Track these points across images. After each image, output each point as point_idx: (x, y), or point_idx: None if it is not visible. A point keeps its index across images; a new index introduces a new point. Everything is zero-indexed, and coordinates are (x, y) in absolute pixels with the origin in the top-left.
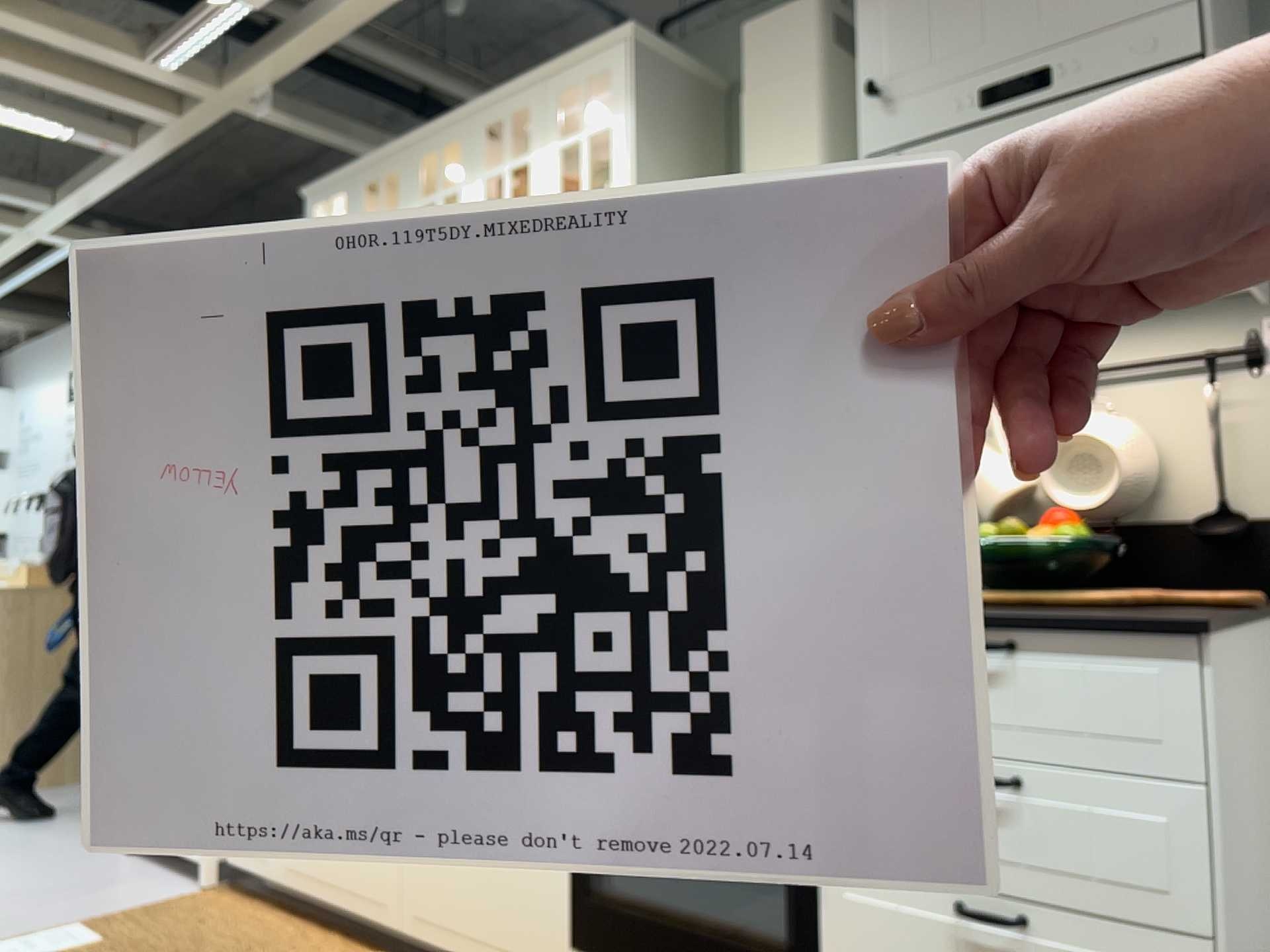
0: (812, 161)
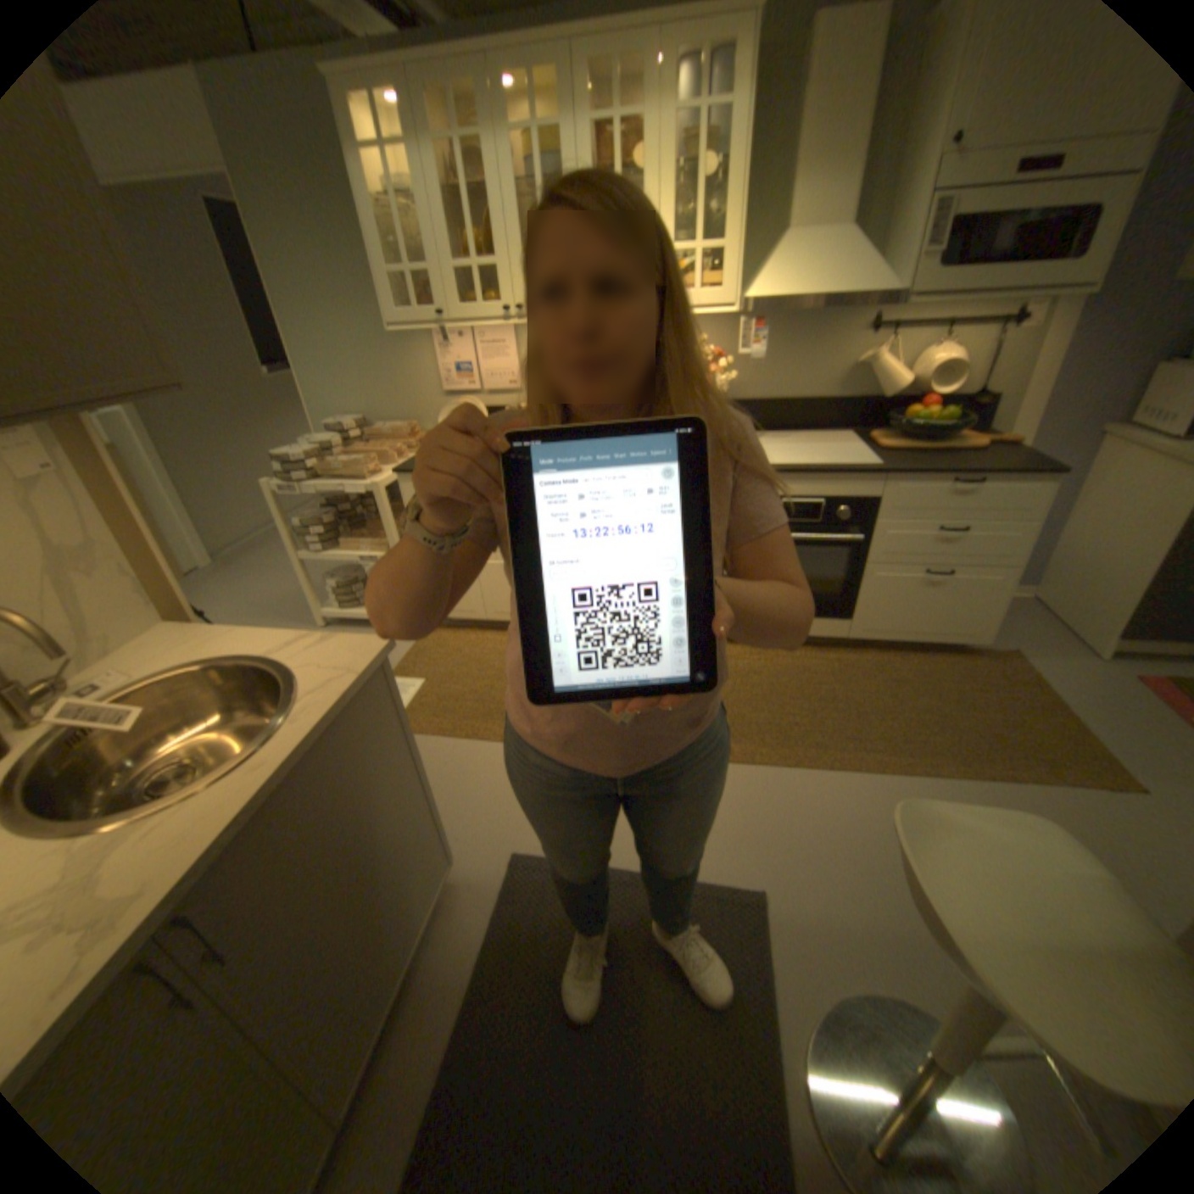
0: (858, 163)
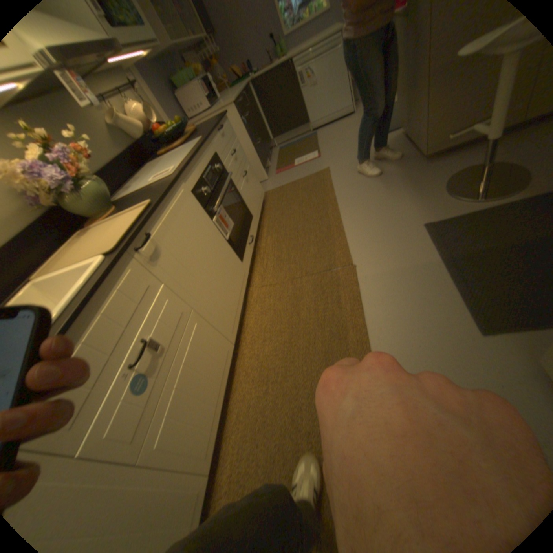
0: None
